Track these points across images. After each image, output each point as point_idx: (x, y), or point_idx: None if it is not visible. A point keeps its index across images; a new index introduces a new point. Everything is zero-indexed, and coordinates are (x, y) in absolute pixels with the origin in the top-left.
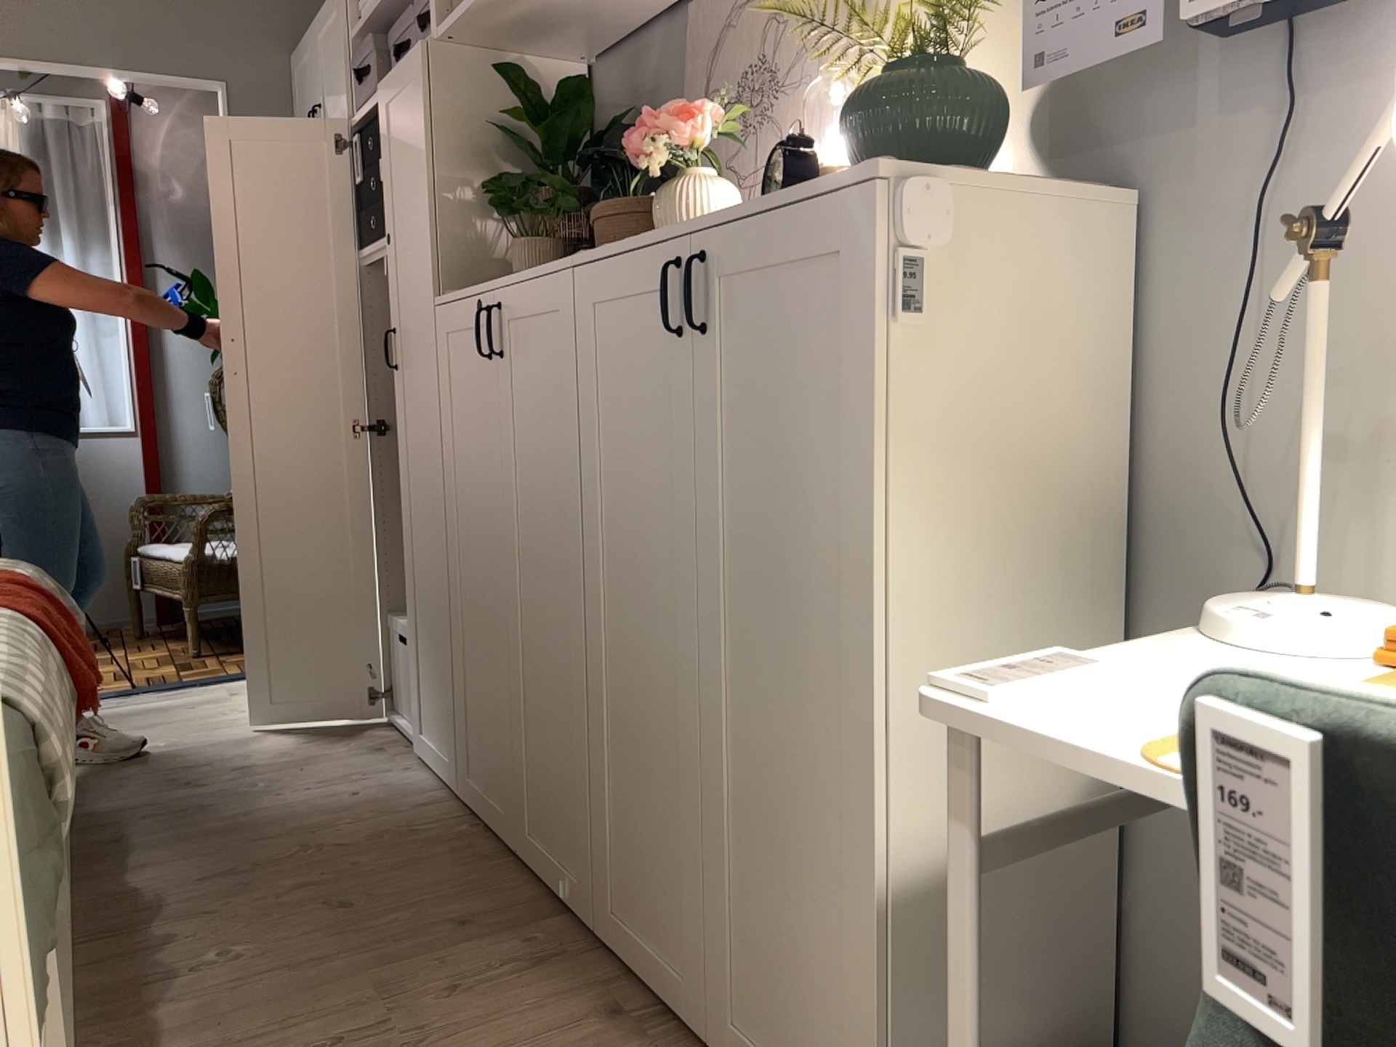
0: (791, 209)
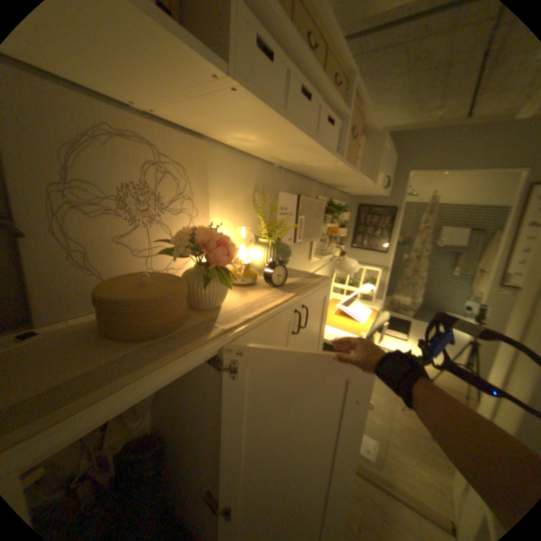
0: (320, 288)
